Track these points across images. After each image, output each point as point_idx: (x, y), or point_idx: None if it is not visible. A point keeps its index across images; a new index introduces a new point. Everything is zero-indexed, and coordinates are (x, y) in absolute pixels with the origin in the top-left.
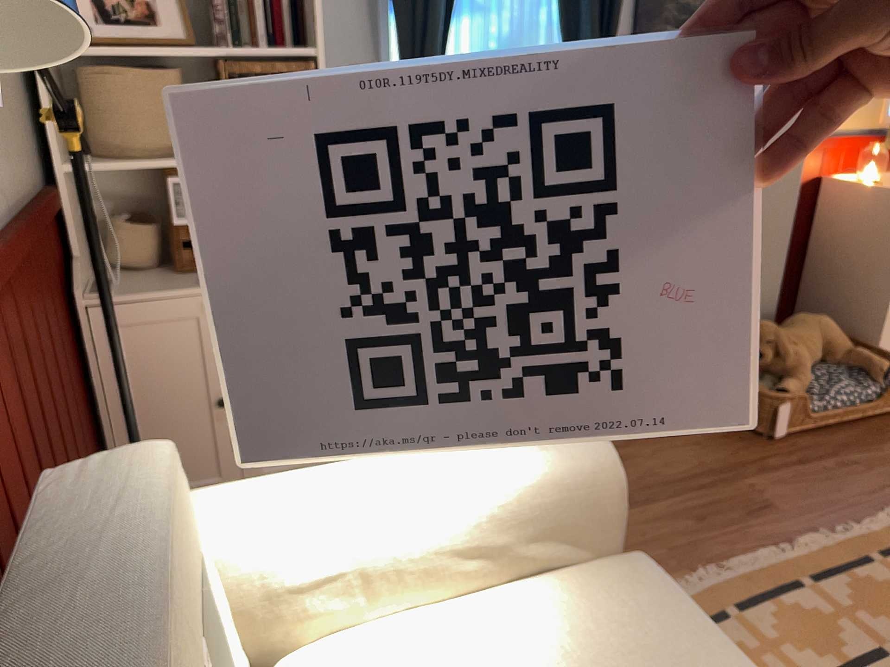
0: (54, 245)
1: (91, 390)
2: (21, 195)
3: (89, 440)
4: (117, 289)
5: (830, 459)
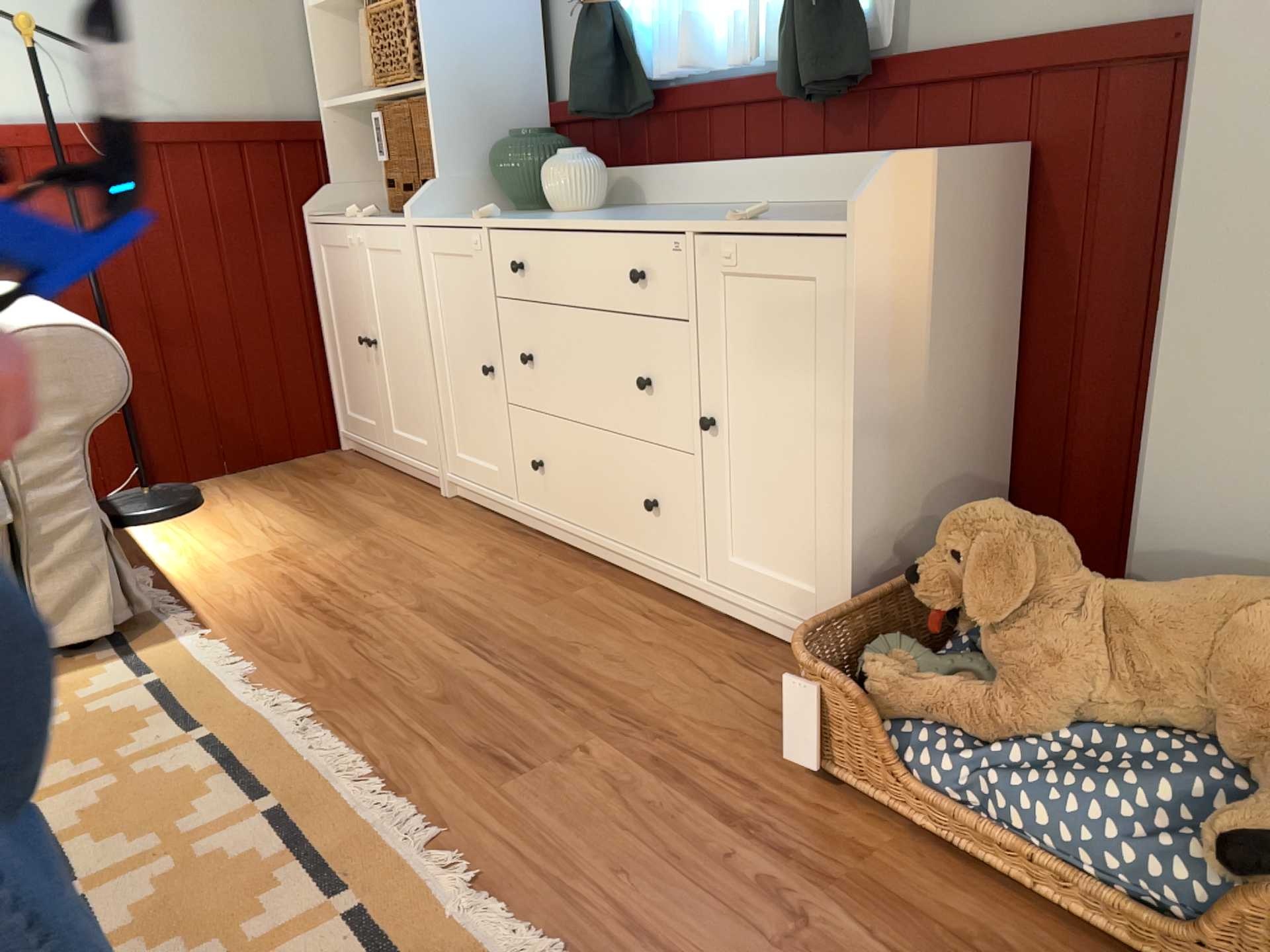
0: (296, 169)
1: (317, 301)
2: (235, 118)
3: (290, 336)
4: (335, 217)
5: (787, 864)
